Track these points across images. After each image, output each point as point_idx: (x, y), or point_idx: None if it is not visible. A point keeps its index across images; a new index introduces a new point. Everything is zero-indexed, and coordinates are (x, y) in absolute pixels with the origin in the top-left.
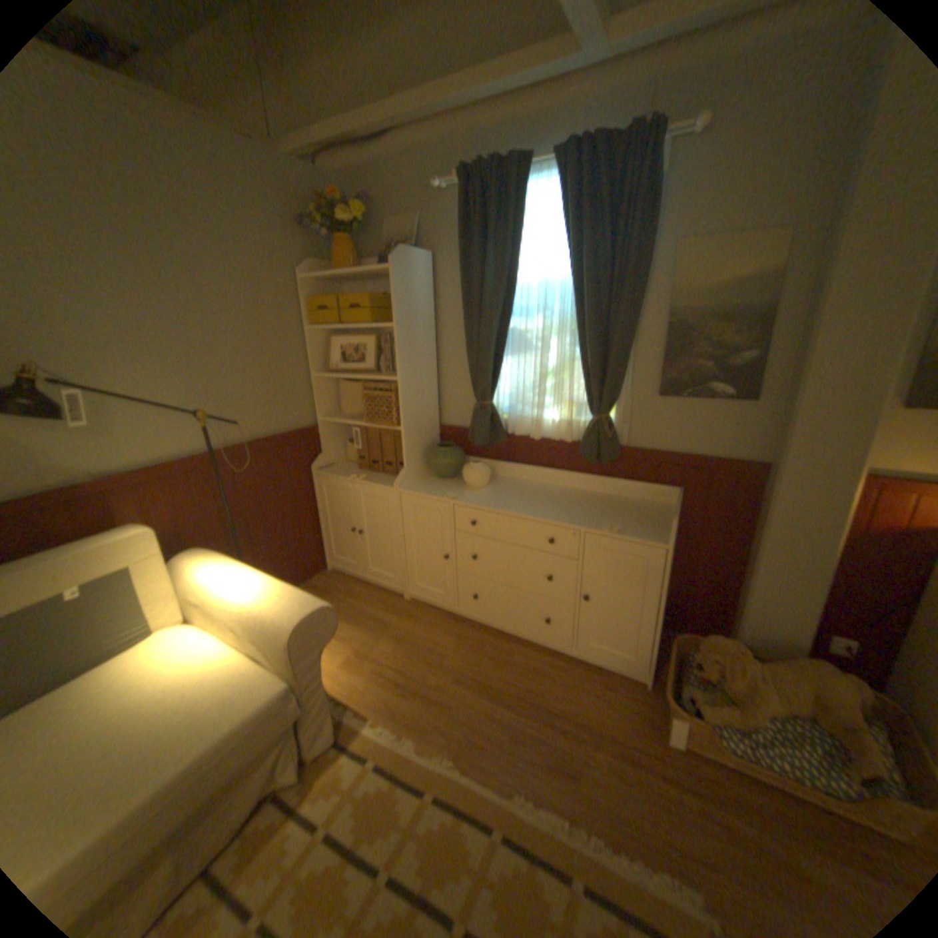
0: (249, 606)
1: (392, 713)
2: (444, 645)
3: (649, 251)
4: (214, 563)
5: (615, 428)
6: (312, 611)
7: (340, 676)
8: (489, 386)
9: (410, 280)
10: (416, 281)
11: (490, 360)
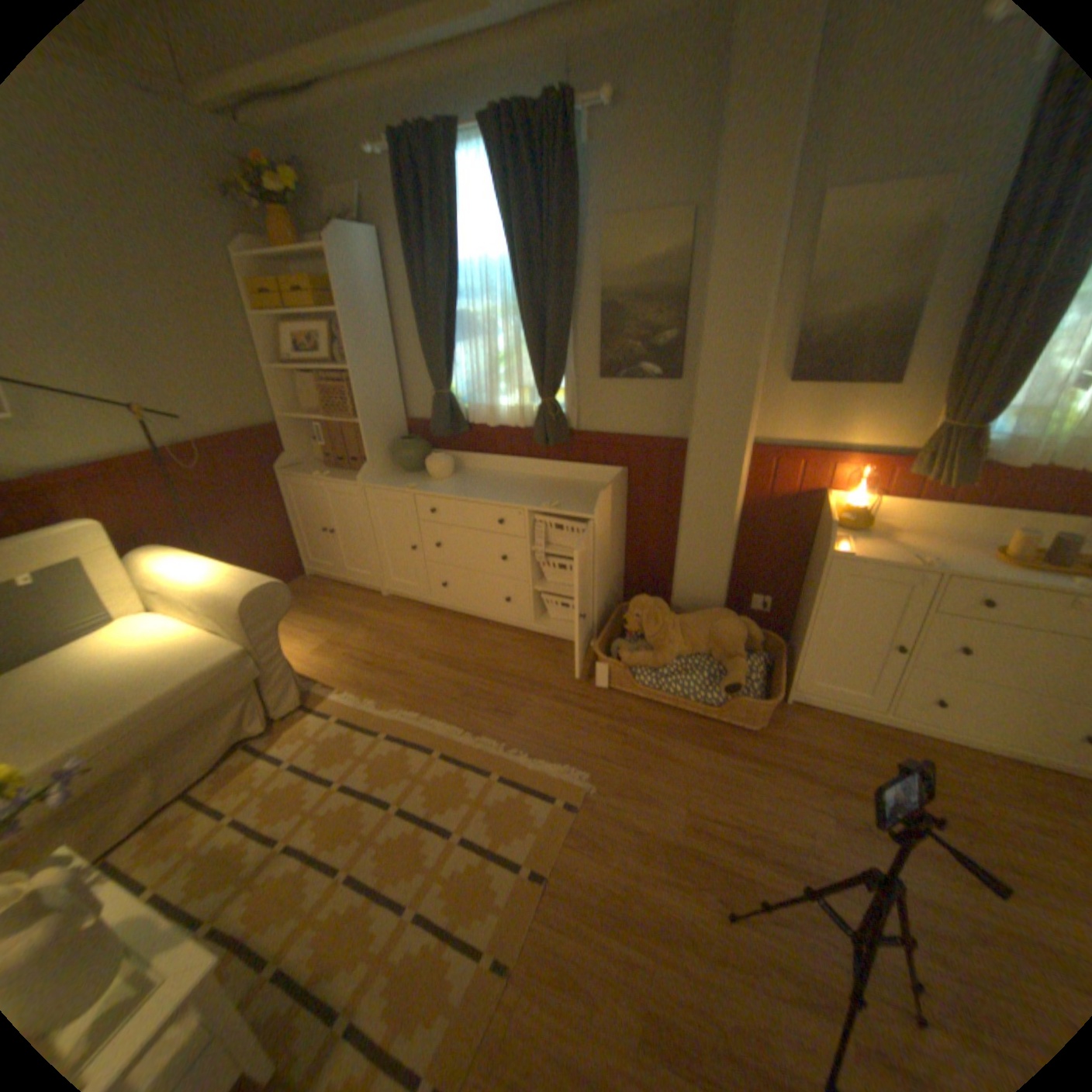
0: (201, 585)
1: (357, 683)
2: (414, 630)
3: (572, 229)
4: (165, 551)
5: (564, 413)
6: (261, 585)
7: (311, 660)
8: (443, 373)
9: (350, 259)
10: (357, 260)
11: (440, 345)
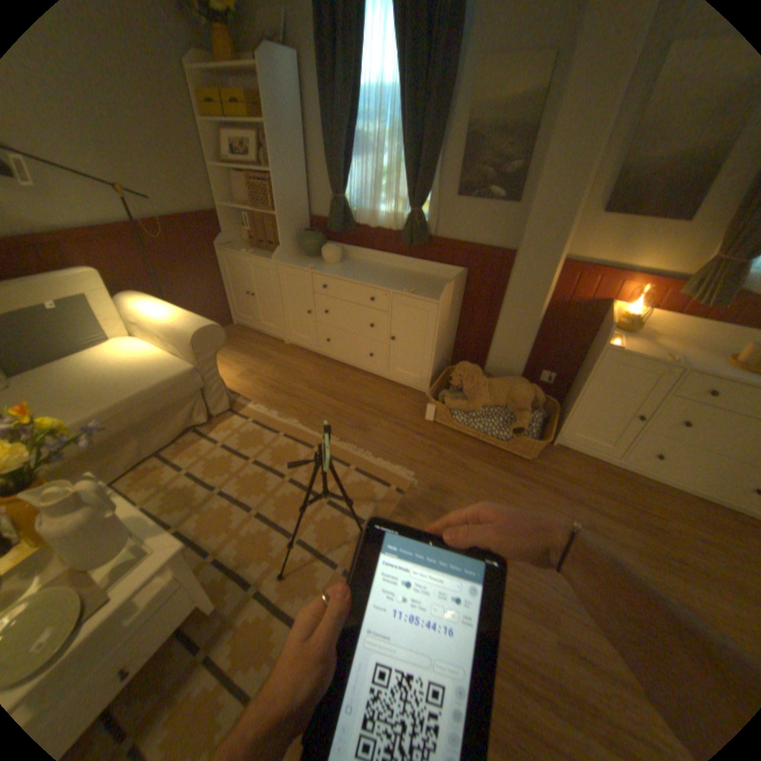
0: (167, 321)
1: (267, 399)
2: (306, 369)
3: (453, 66)
4: (142, 296)
5: (427, 222)
6: (207, 325)
7: (237, 381)
8: (340, 182)
9: (276, 79)
10: (282, 80)
11: (340, 159)
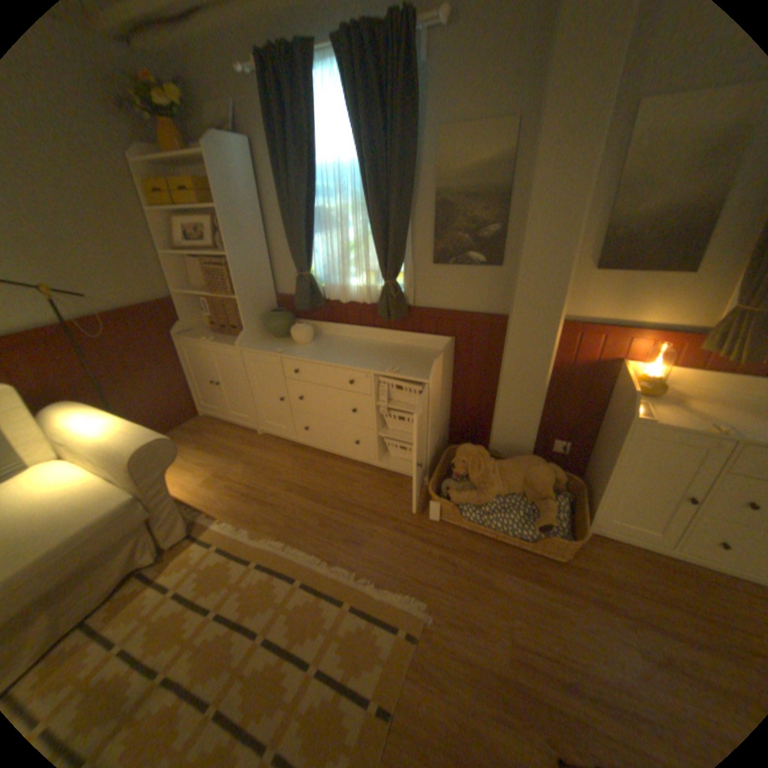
0: (100, 441)
1: (235, 513)
2: (283, 464)
3: (413, 137)
4: (72, 410)
5: (404, 292)
6: (149, 441)
7: (200, 491)
8: (305, 259)
9: (227, 163)
10: (233, 164)
11: (302, 236)
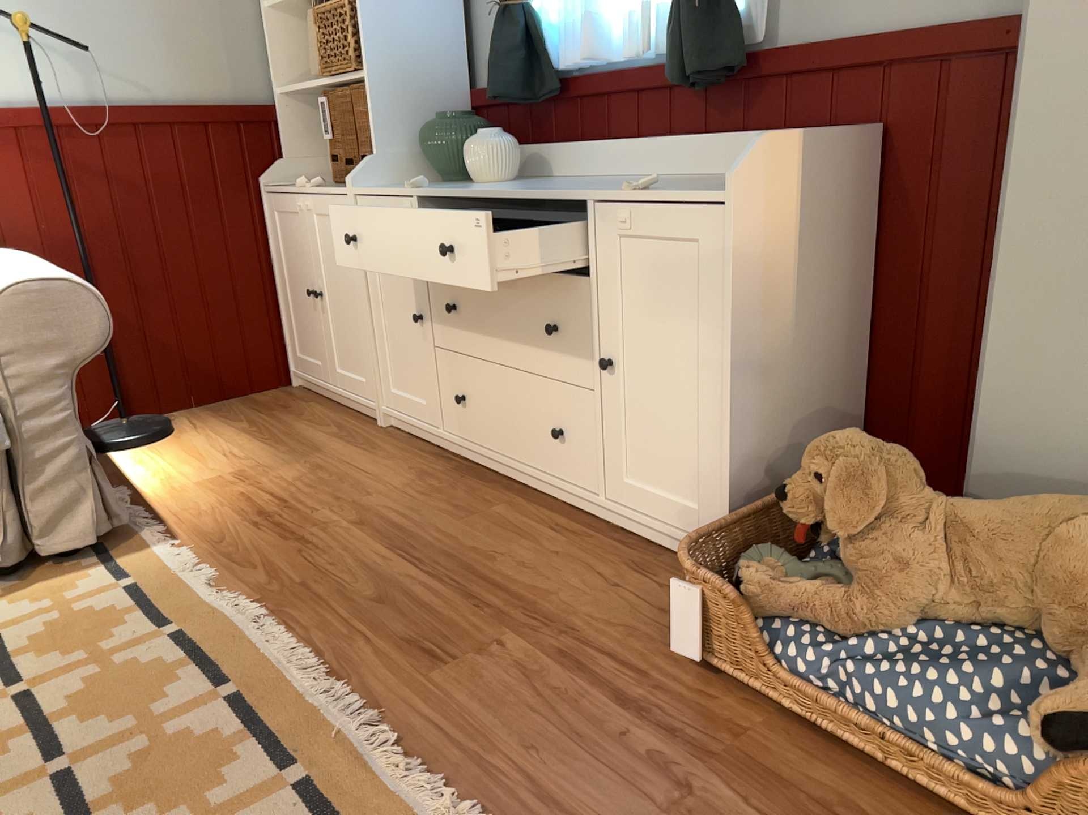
0: None
1: (224, 537)
2: (387, 480)
3: None
4: None
5: (741, 9)
6: (52, 279)
7: (192, 491)
8: None
9: None
10: None
11: None
